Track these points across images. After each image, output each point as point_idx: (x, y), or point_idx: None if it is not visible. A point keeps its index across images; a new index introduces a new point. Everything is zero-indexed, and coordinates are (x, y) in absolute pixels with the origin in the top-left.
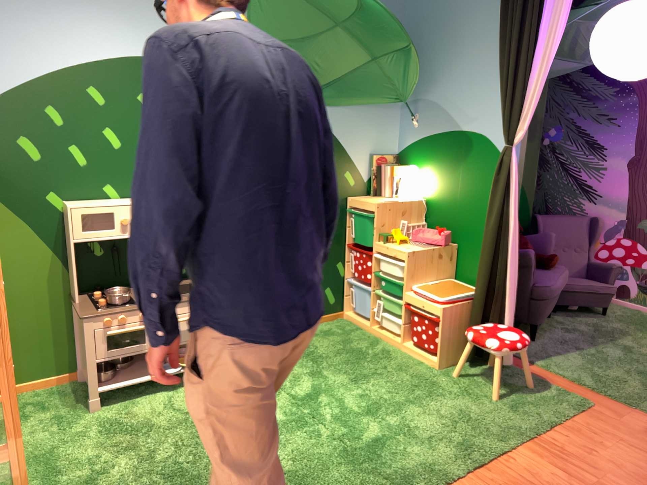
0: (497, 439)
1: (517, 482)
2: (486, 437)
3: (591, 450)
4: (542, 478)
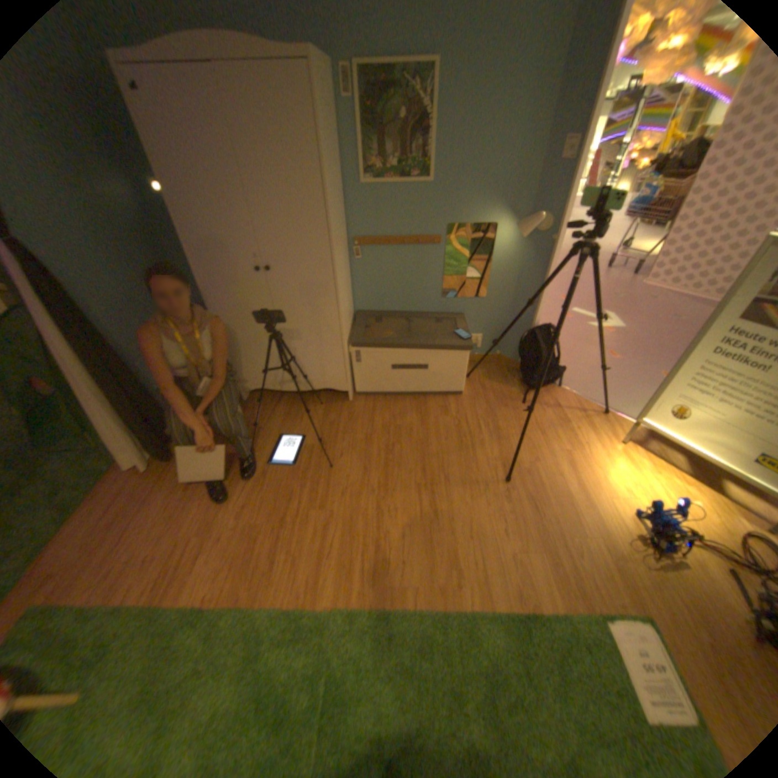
0: (179, 628)
1: (235, 576)
2: (183, 639)
3: (144, 563)
4: (216, 567)
